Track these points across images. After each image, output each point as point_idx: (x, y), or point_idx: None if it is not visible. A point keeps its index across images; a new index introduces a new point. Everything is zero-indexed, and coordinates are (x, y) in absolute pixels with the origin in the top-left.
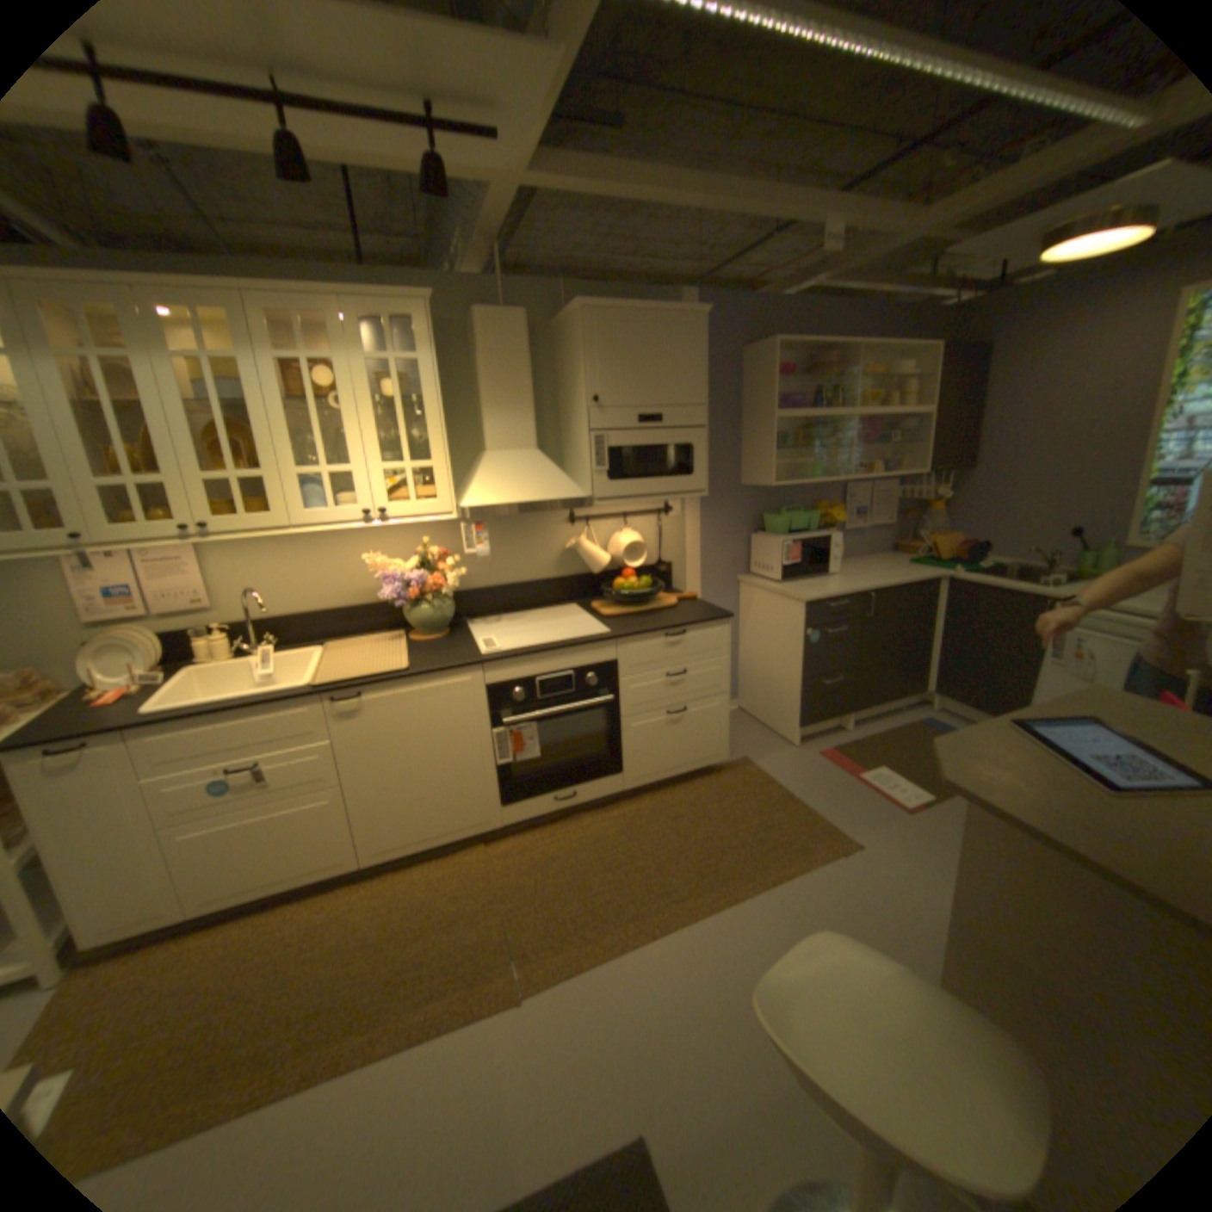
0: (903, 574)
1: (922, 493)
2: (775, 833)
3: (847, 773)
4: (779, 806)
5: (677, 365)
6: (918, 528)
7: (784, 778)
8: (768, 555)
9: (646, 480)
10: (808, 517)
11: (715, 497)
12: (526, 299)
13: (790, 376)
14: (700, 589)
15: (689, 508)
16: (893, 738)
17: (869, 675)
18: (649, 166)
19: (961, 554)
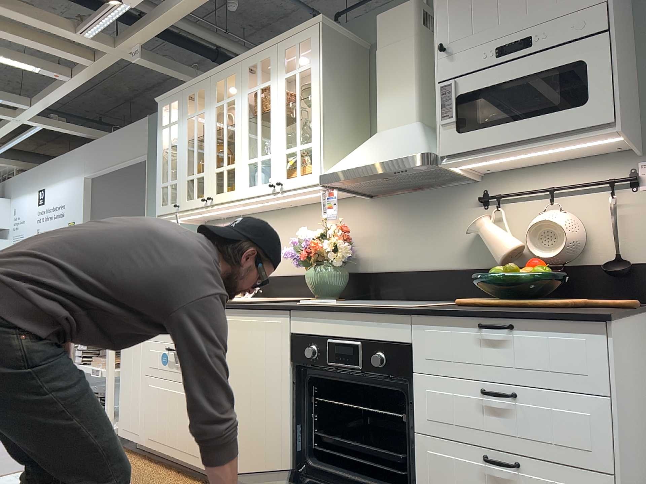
0: None
1: None
2: None
3: None
4: None
5: None
6: None
7: None
8: None
9: (507, 124)
10: None
11: None
12: None
13: None
14: None
15: None
16: None
17: None
18: None
19: None
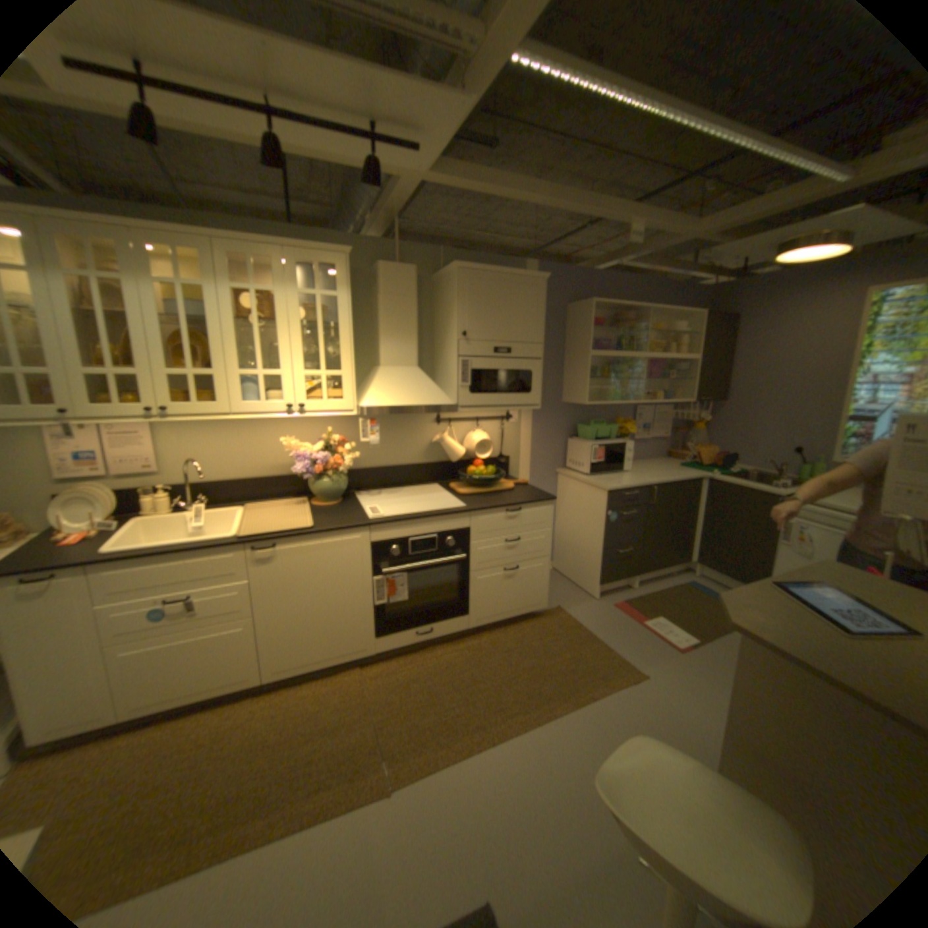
0: (676, 474)
1: (689, 416)
2: (583, 665)
3: (634, 621)
4: (585, 644)
5: (523, 314)
6: (685, 441)
7: (588, 623)
8: (580, 455)
9: (496, 395)
10: (609, 429)
11: (543, 410)
12: (415, 258)
13: (600, 327)
14: (528, 478)
15: (523, 417)
16: (667, 595)
17: (651, 547)
18: (514, 175)
19: (716, 462)
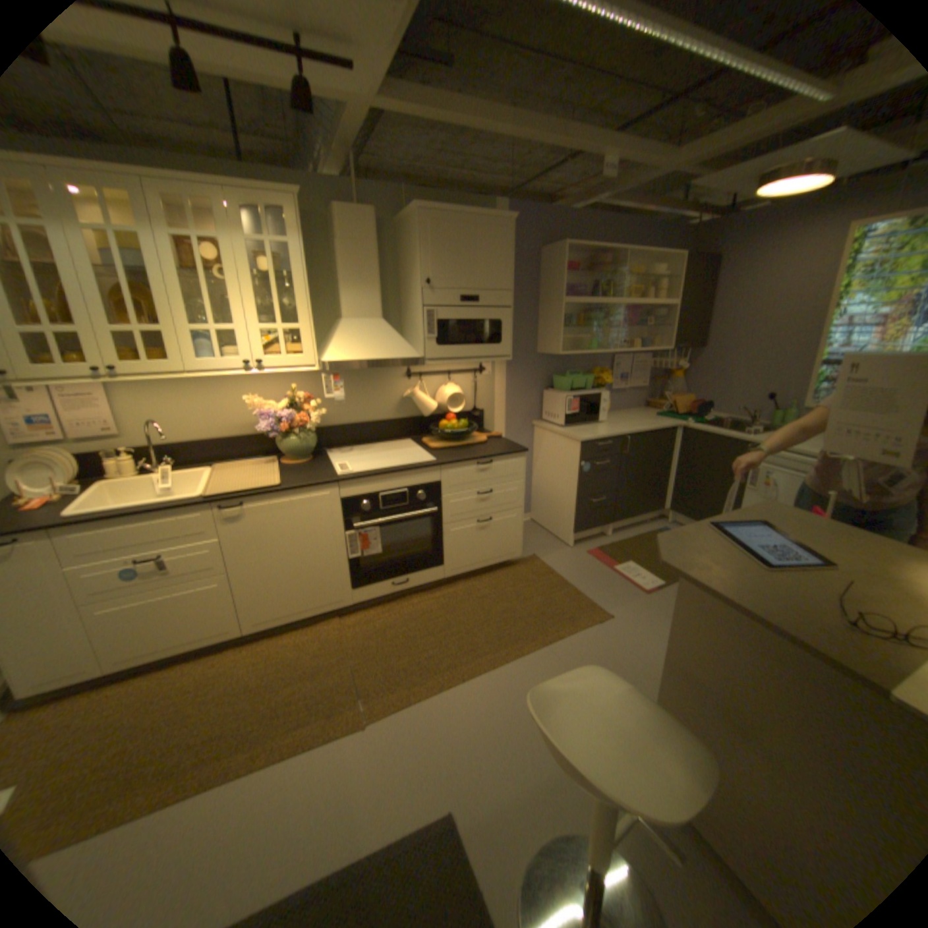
0: (651, 423)
1: (668, 364)
2: (552, 607)
3: (606, 566)
4: (557, 589)
5: (491, 259)
6: (664, 390)
7: (561, 569)
8: (555, 406)
9: (466, 347)
10: (585, 379)
11: (518, 362)
12: (375, 199)
13: (575, 272)
14: (505, 431)
15: (498, 369)
16: (639, 541)
17: (624, 496)
18: (473, 100)
19: (693, 410)
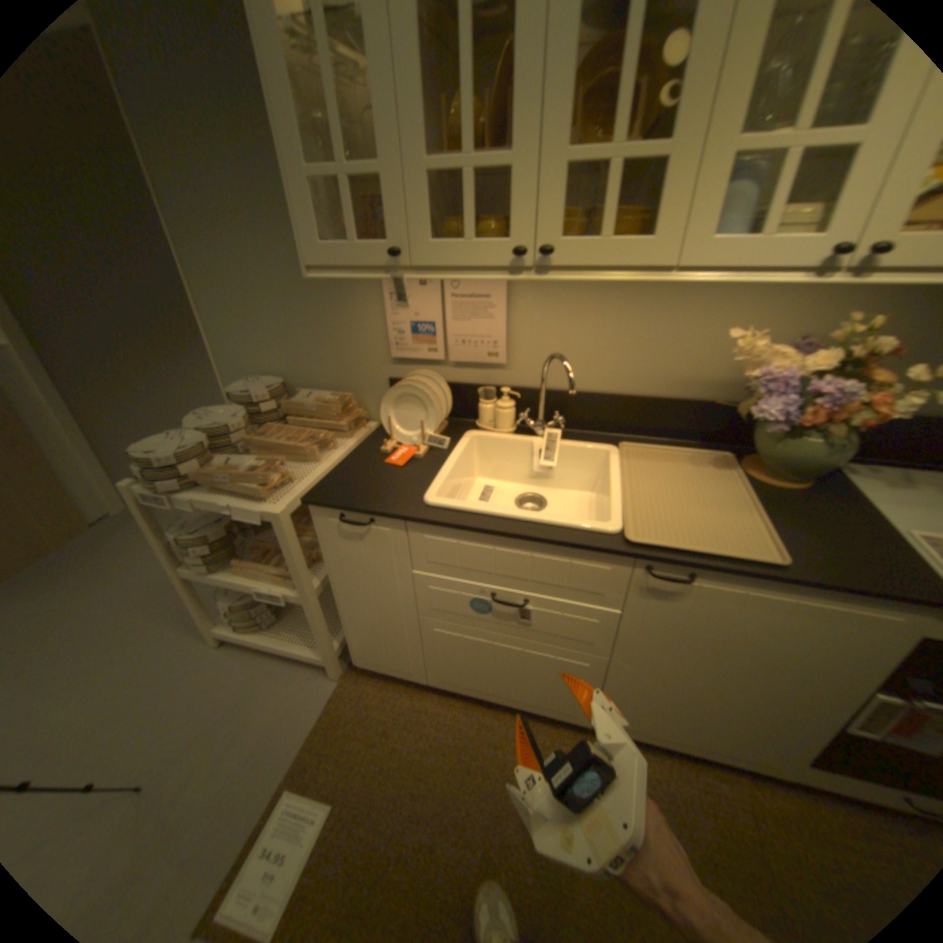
0: None
1: None
2: None
3: None
4: None
5: None
6: None
7: None
8: None
9: None
10: None
11: None
12: None
13: None
14: None
15: None
16: None
17: None
18: None
19: None
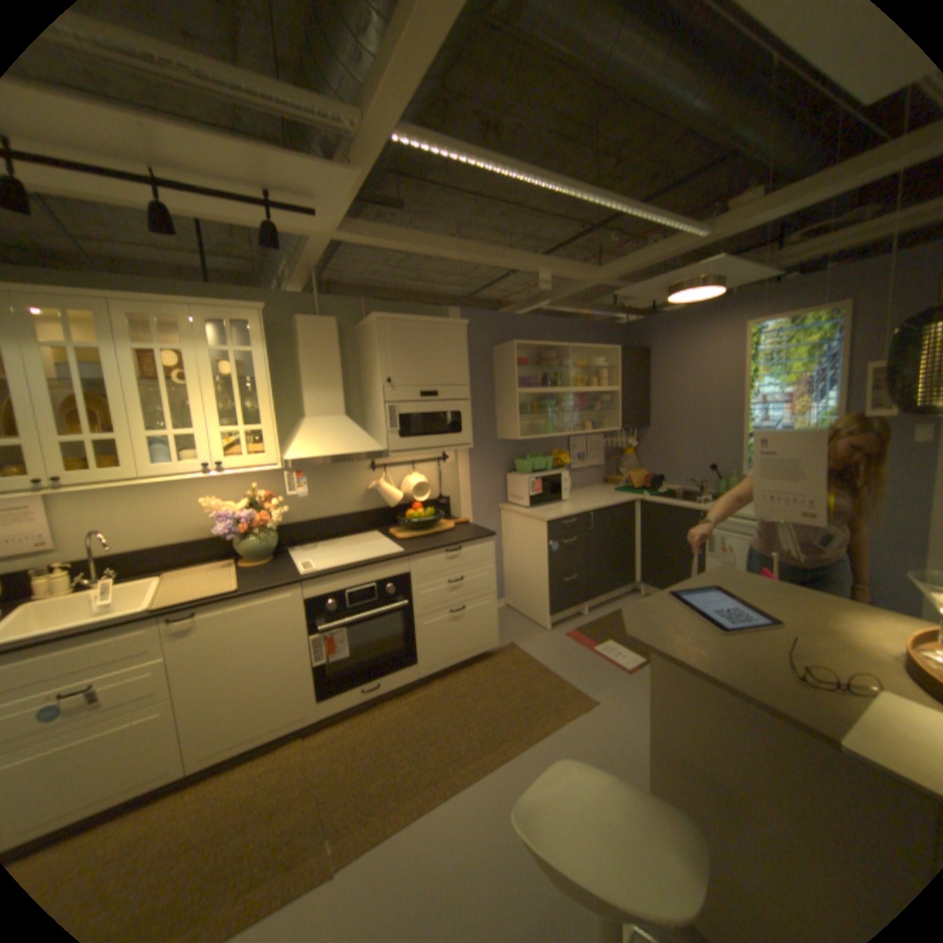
0: (610, 499)
1: (619, 443)
2: (535, 700)
3: (585, 648)
4: (538, 679)
5: (447, 359)
6: (619, 467)
7: (541, 657)
8: (519, 489)
9: (428, 438)
10: (544, 462)
11: (479, 449)
12: (337, 311)
13: (525, 367)
14: (472, 516)
15: (461, 457)
16: (615, 619)
17: (595, 573)
18: (422, 234)
19: (647, 484)
